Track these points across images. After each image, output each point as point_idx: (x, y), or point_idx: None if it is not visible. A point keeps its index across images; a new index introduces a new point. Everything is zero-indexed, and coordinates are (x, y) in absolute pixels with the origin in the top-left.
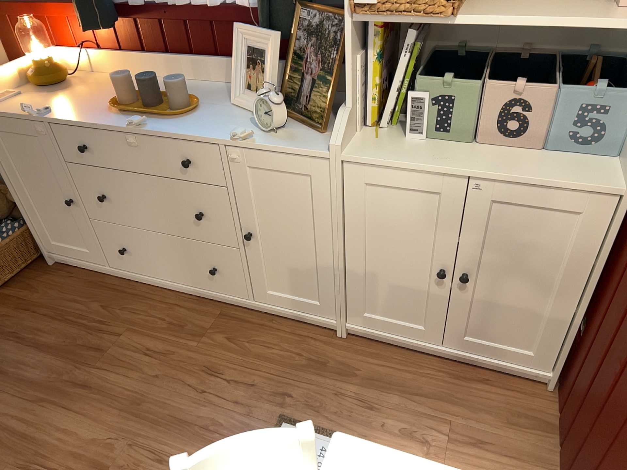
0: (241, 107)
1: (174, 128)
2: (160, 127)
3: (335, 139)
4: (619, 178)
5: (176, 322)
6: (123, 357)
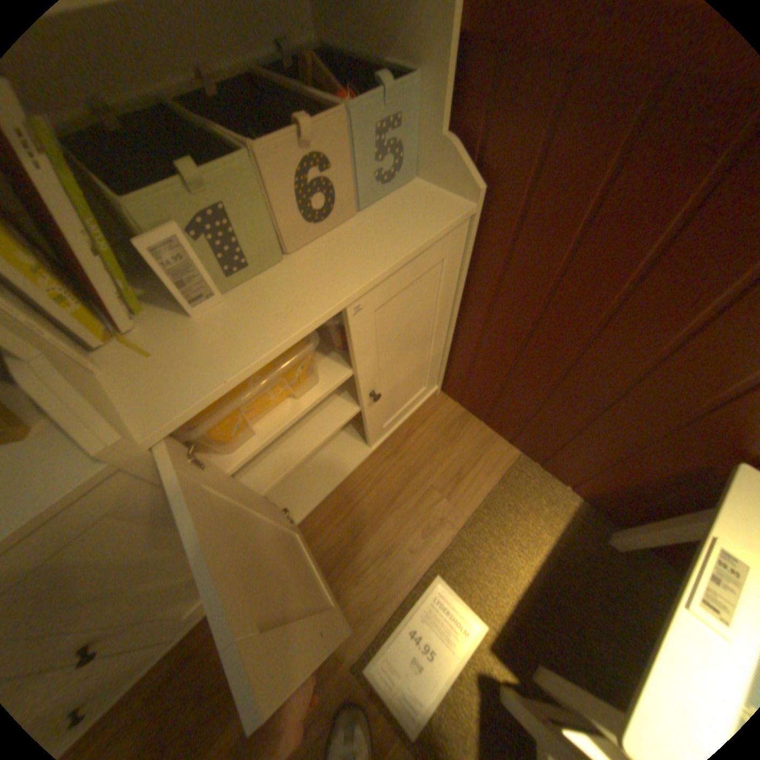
0: None
1: None
2: None
3: (94, 439)
4: (456, 201)
5: None
6: None
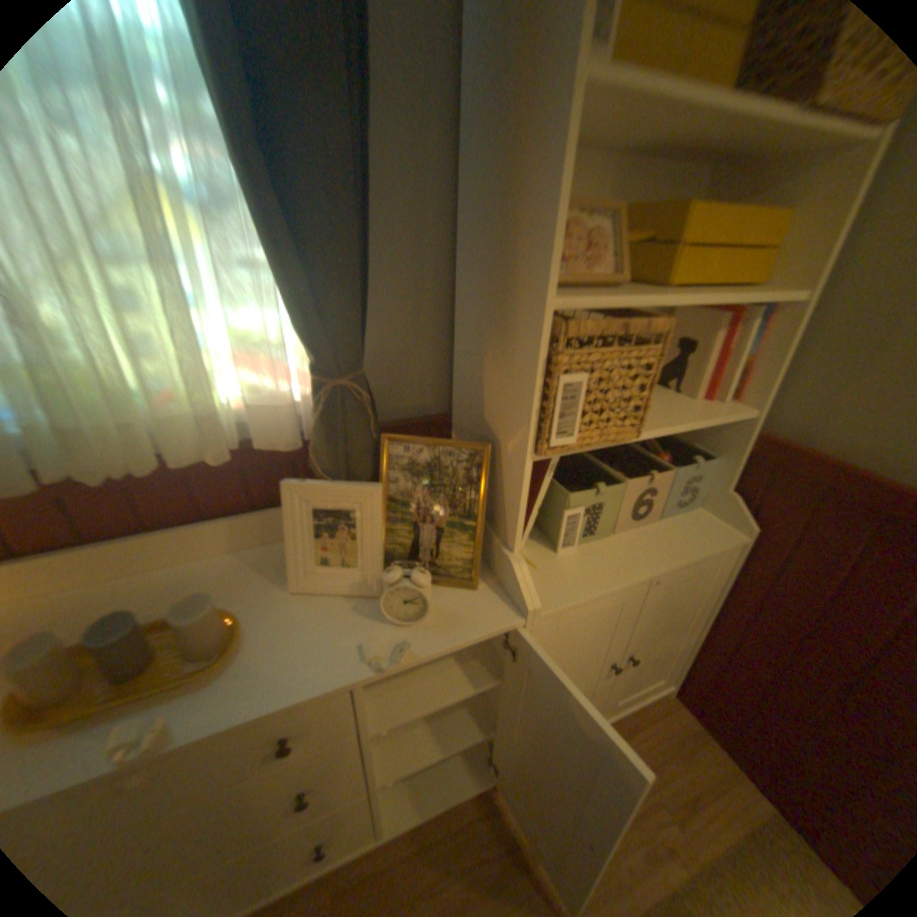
0: (313, 594)
1: (238, 705)
2: (203, 719)
3: (529, 604)
4: (734, 532)
5: None
6: None
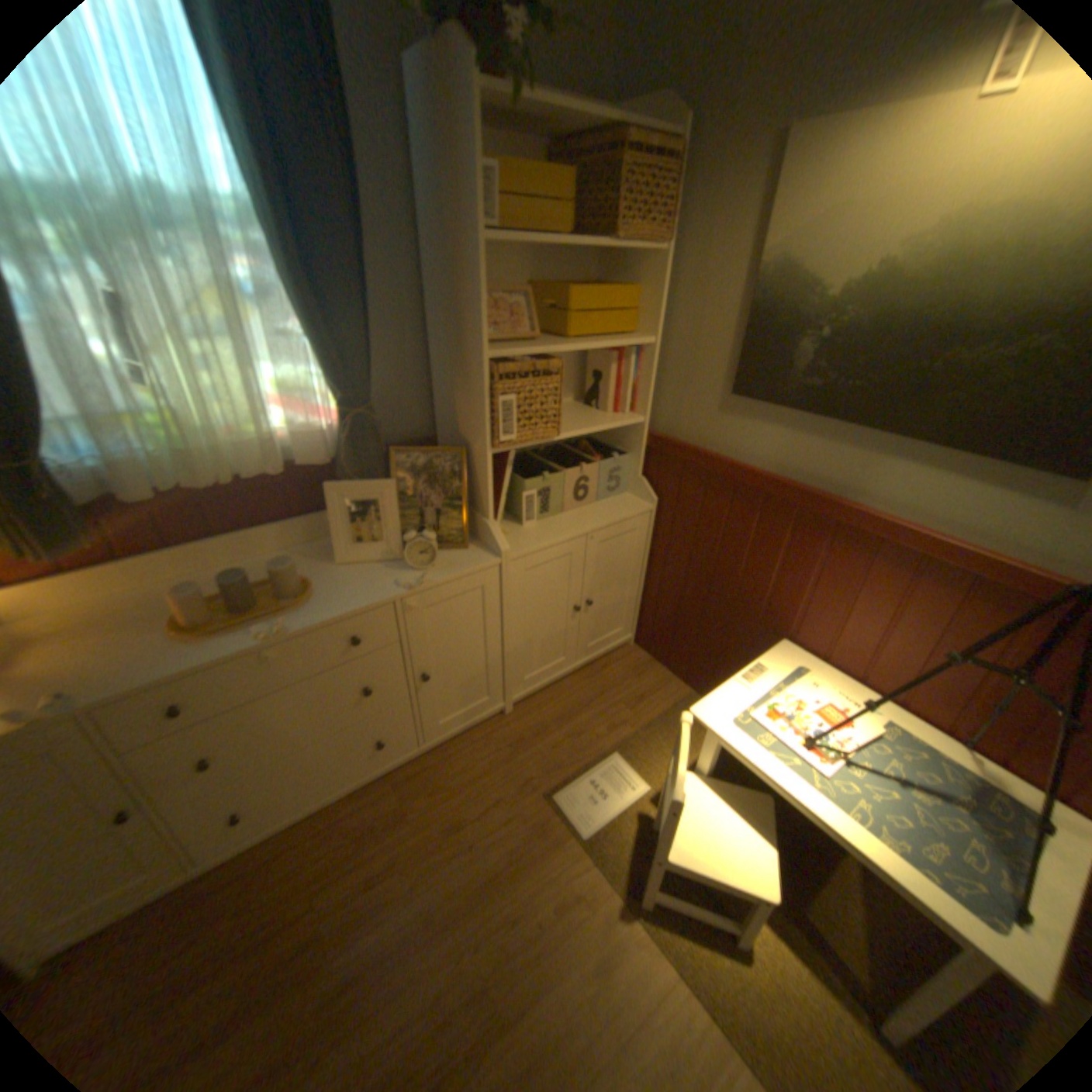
0: (354, 563)
1: (325, 612)
2: (306, 620)
3: (501, 548)
4: (643, 504)
5: (358, 834)
6: (349, 917)
